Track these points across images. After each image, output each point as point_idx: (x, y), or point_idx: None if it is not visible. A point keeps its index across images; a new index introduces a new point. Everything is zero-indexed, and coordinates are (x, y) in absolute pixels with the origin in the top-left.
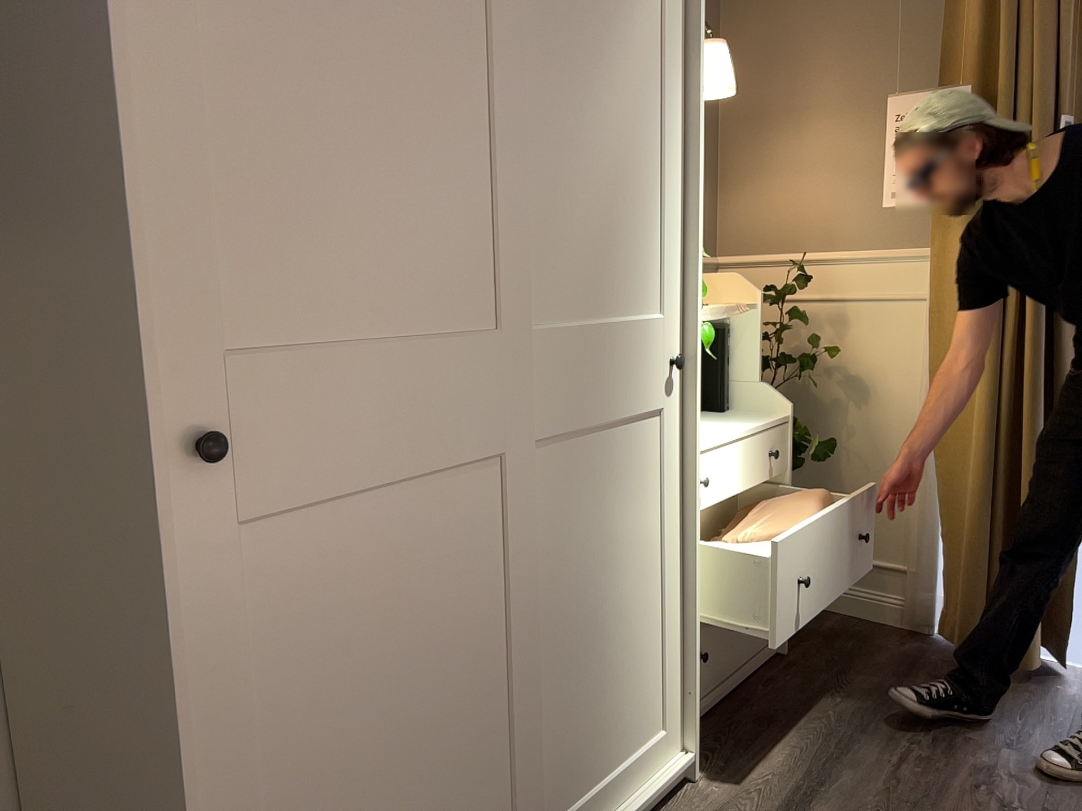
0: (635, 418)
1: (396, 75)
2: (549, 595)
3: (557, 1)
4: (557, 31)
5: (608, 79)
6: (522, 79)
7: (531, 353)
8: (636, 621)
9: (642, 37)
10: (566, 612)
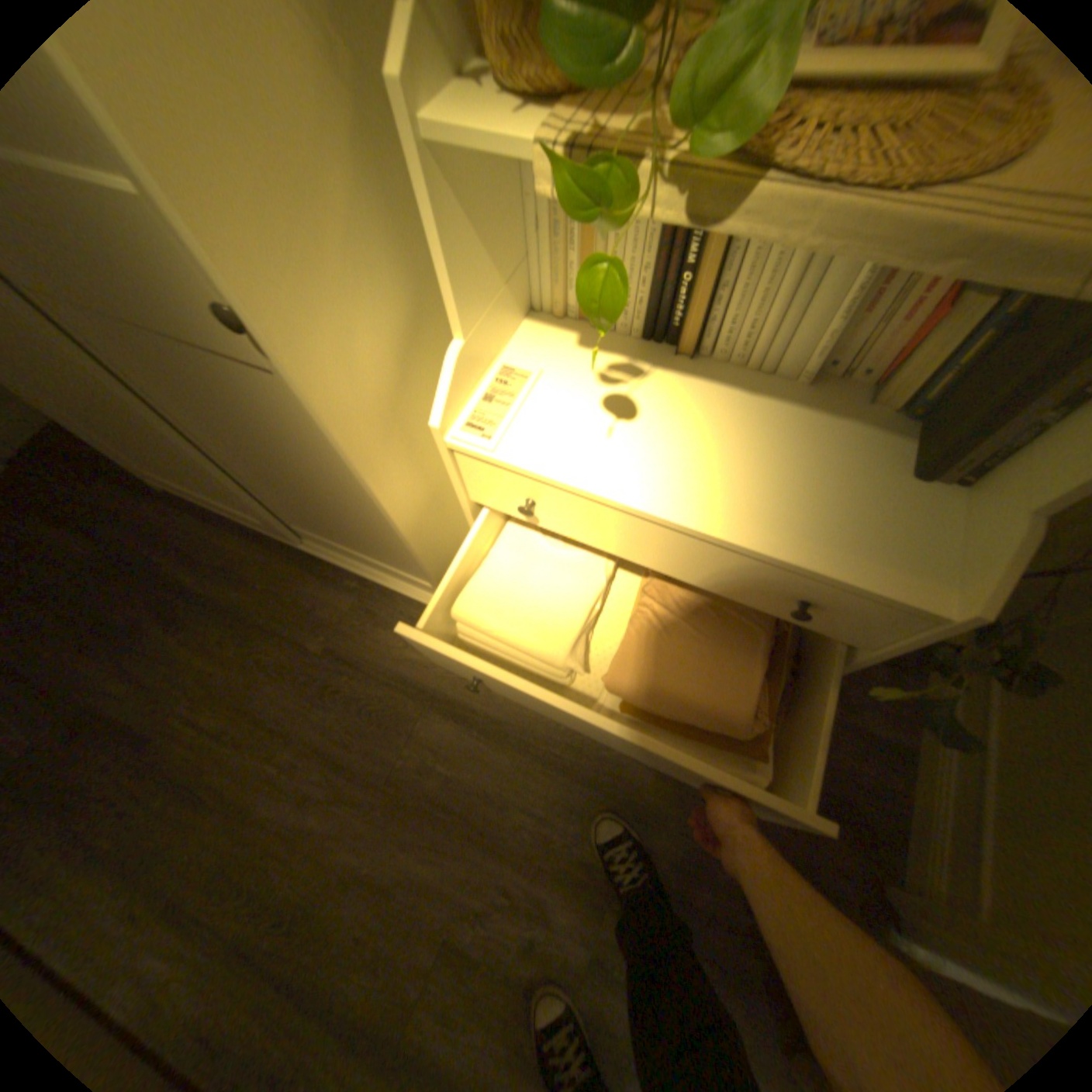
0: (217, 353)
1: None
2: (199, 431)
3: None
4: None
5: None
6: None
7: None
8: (357, 520)
9: None
10: (236, 455)
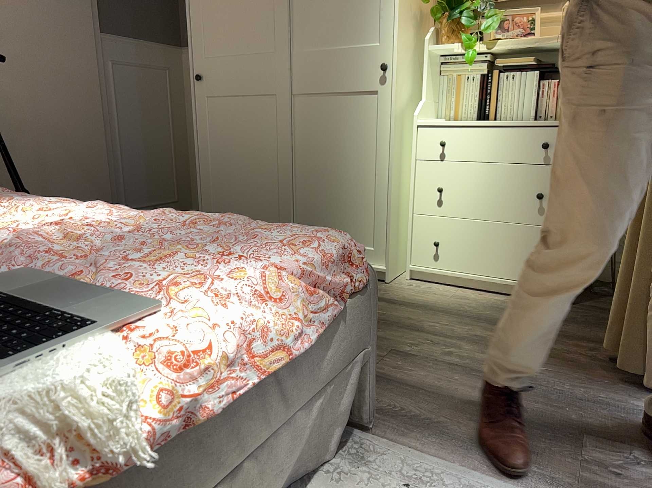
0: (358, 93)
1: None
2: (303, 155)
3: None
4: None
5: None
6: None
7: (291, 60)
8: (356, 190)
9: None
10: (312, 166)
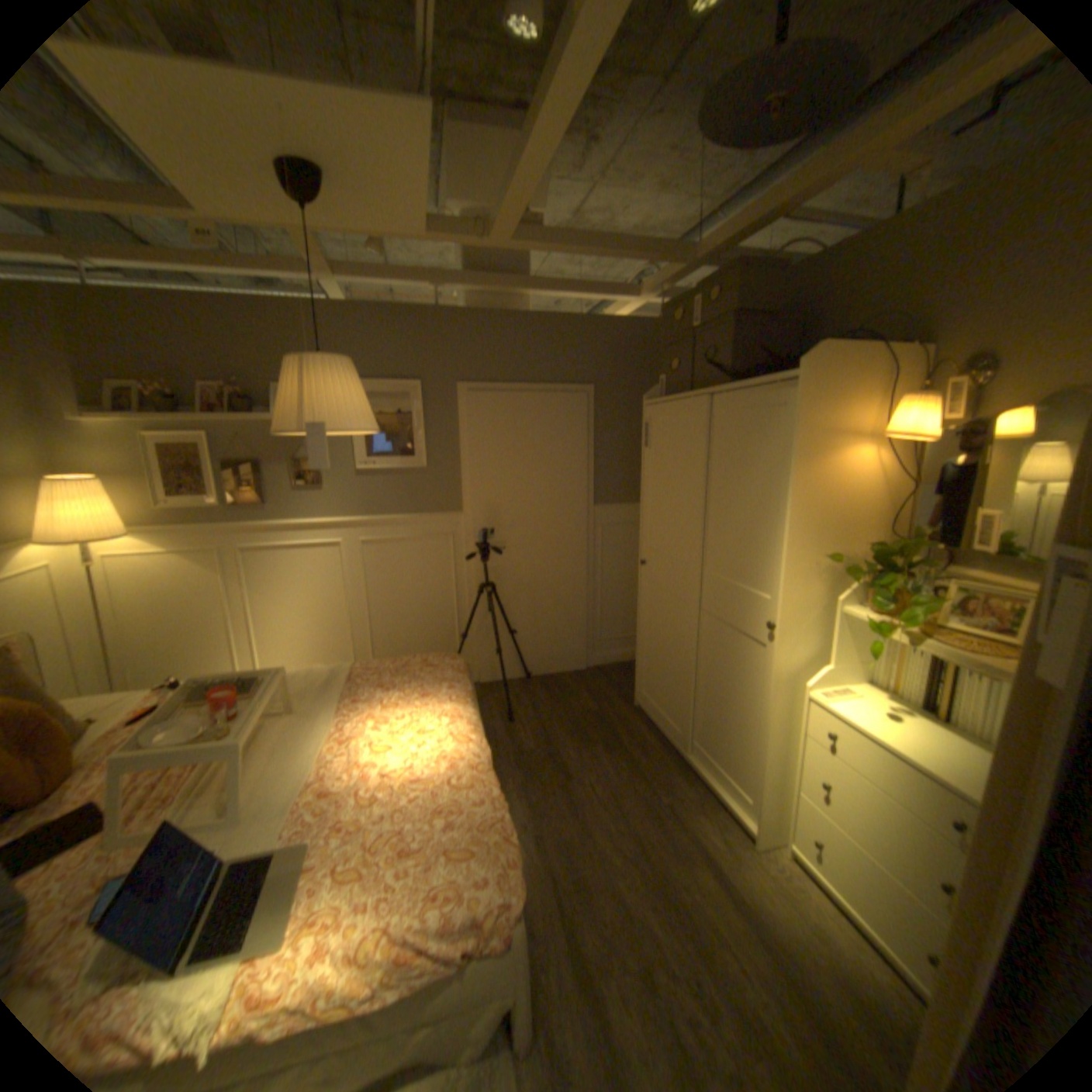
0: (750, 638)
1: (672, 489)
2: (705, 670)
3: (726, 451)
4: (726, 463)
5: (748, 477)
6: (708, 484)
7: (702, 579)
8: (742, 733)
9: (772, 452)
10: (710, 684)
